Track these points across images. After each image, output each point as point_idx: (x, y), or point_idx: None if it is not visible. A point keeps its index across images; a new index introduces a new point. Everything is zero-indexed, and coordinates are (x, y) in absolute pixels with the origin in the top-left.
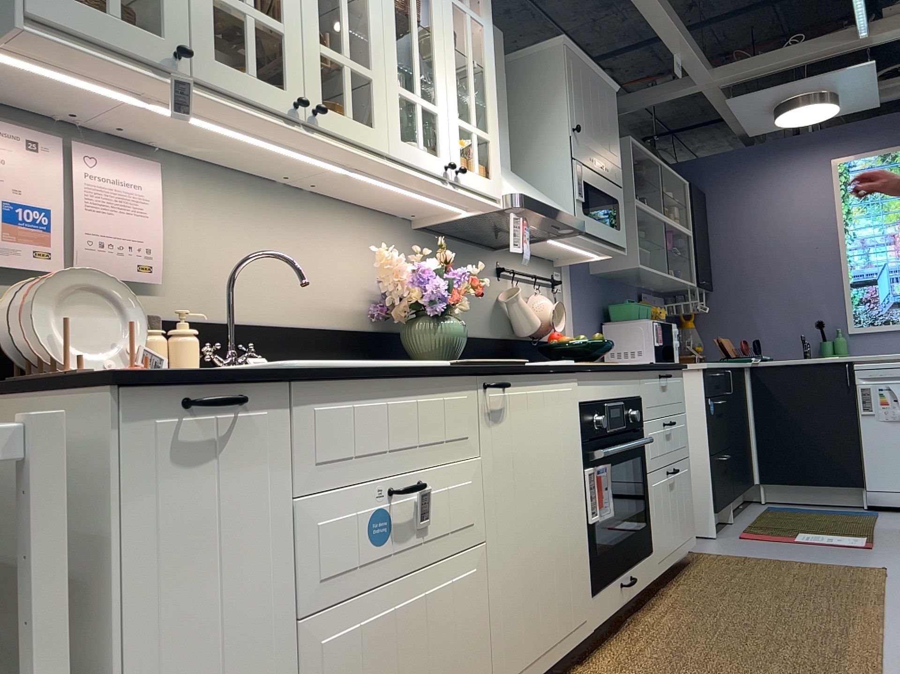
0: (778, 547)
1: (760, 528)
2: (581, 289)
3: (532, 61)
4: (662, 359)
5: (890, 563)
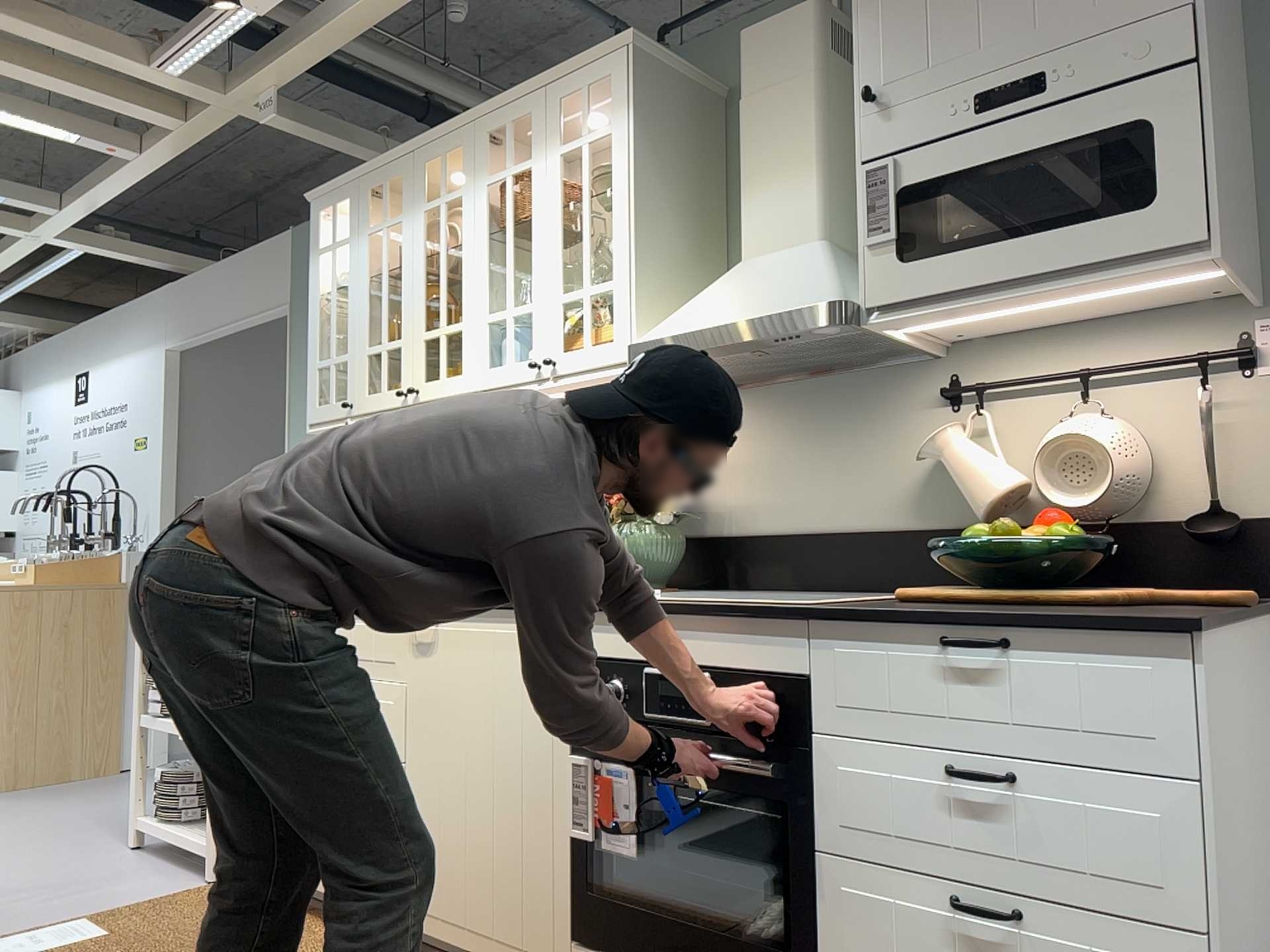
0: None
1: None
2: None
3: None
4: None
5: None
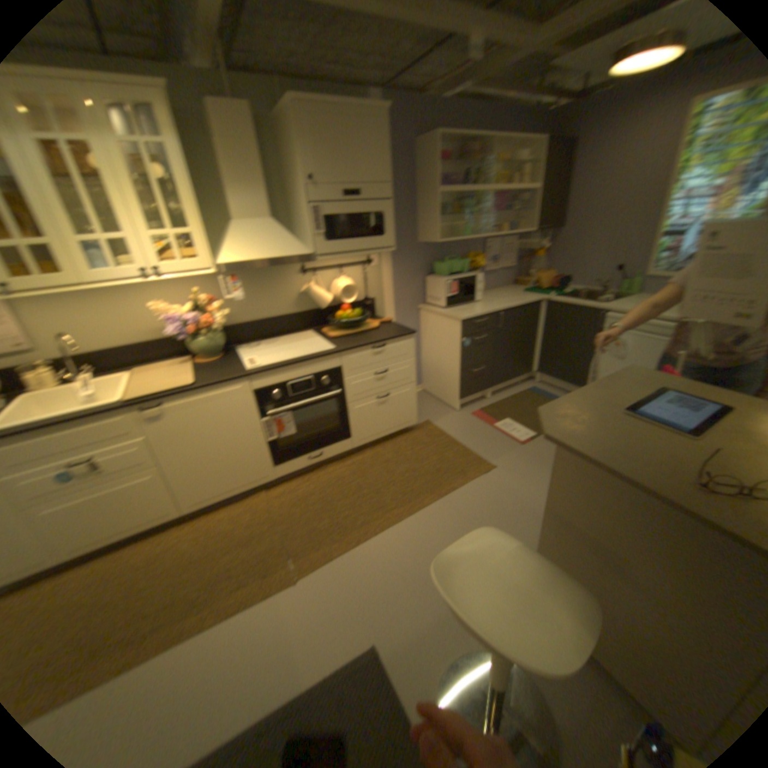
0: (474, 430)
1: (491, 410)
2: (400, 258)
3: (282, 115)
4: (454, 303)
5: (507, 463)
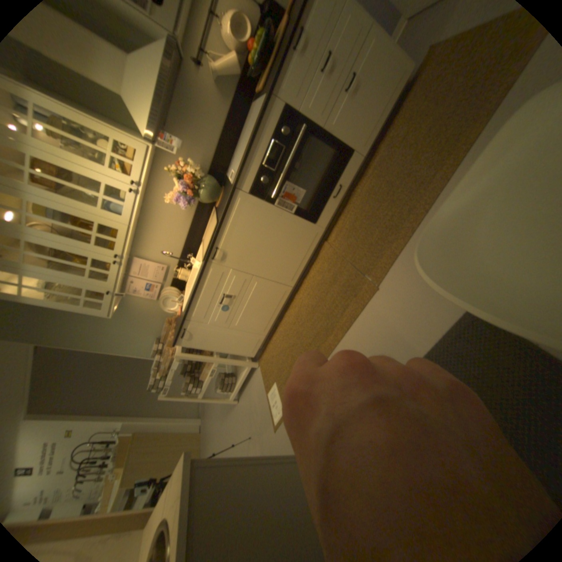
0: None
1: None
2: None
3: None
4: None
5: None
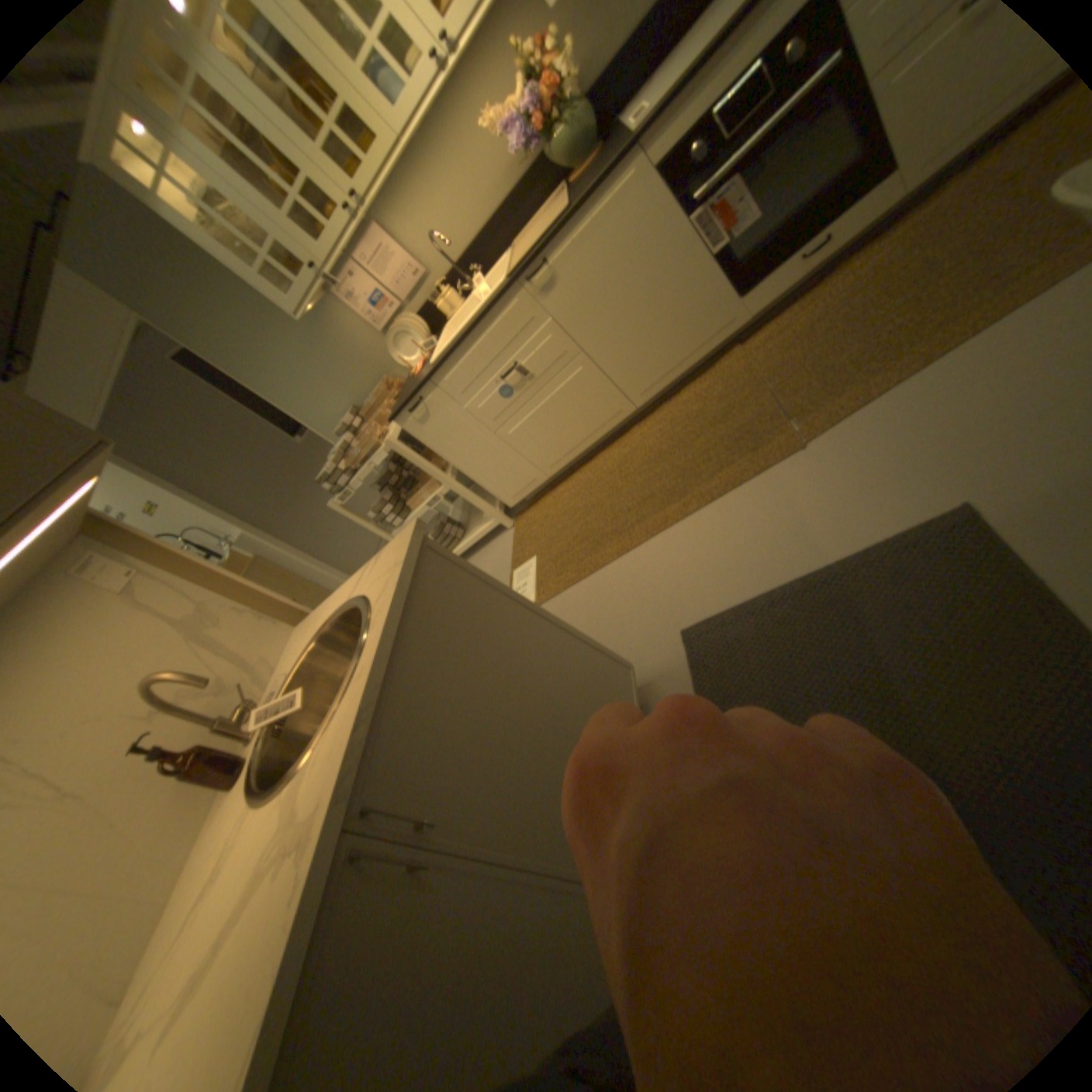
0: None
1: None
2: None
3: None
4: None
5: None
